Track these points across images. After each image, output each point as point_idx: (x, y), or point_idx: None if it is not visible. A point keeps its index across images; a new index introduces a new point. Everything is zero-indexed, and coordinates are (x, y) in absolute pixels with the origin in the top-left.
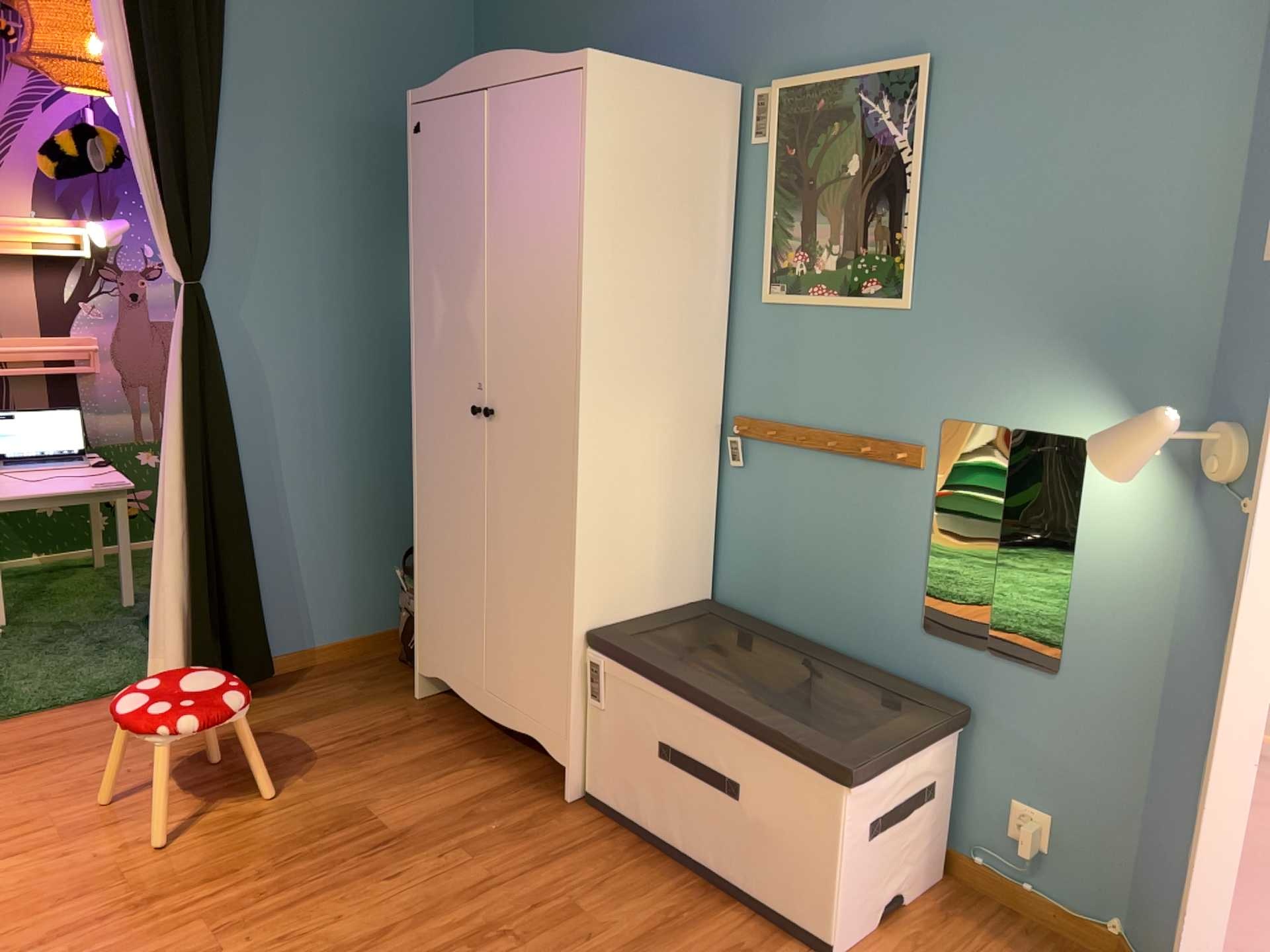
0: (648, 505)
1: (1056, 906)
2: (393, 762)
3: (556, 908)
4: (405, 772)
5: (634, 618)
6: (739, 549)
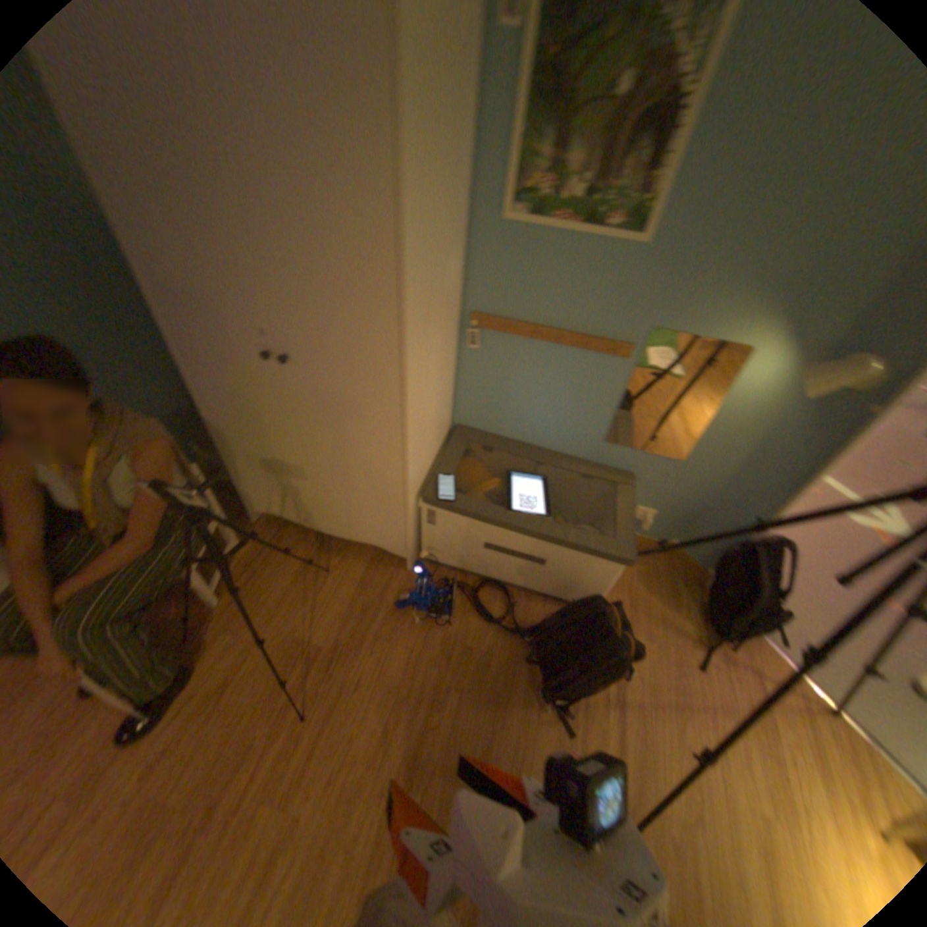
0: (433, 403)
1: (648, 539)
2: (282, 588)
3: (457, 654)
4: (297, 594)
5: (428, 469)
6: (471, 399)
